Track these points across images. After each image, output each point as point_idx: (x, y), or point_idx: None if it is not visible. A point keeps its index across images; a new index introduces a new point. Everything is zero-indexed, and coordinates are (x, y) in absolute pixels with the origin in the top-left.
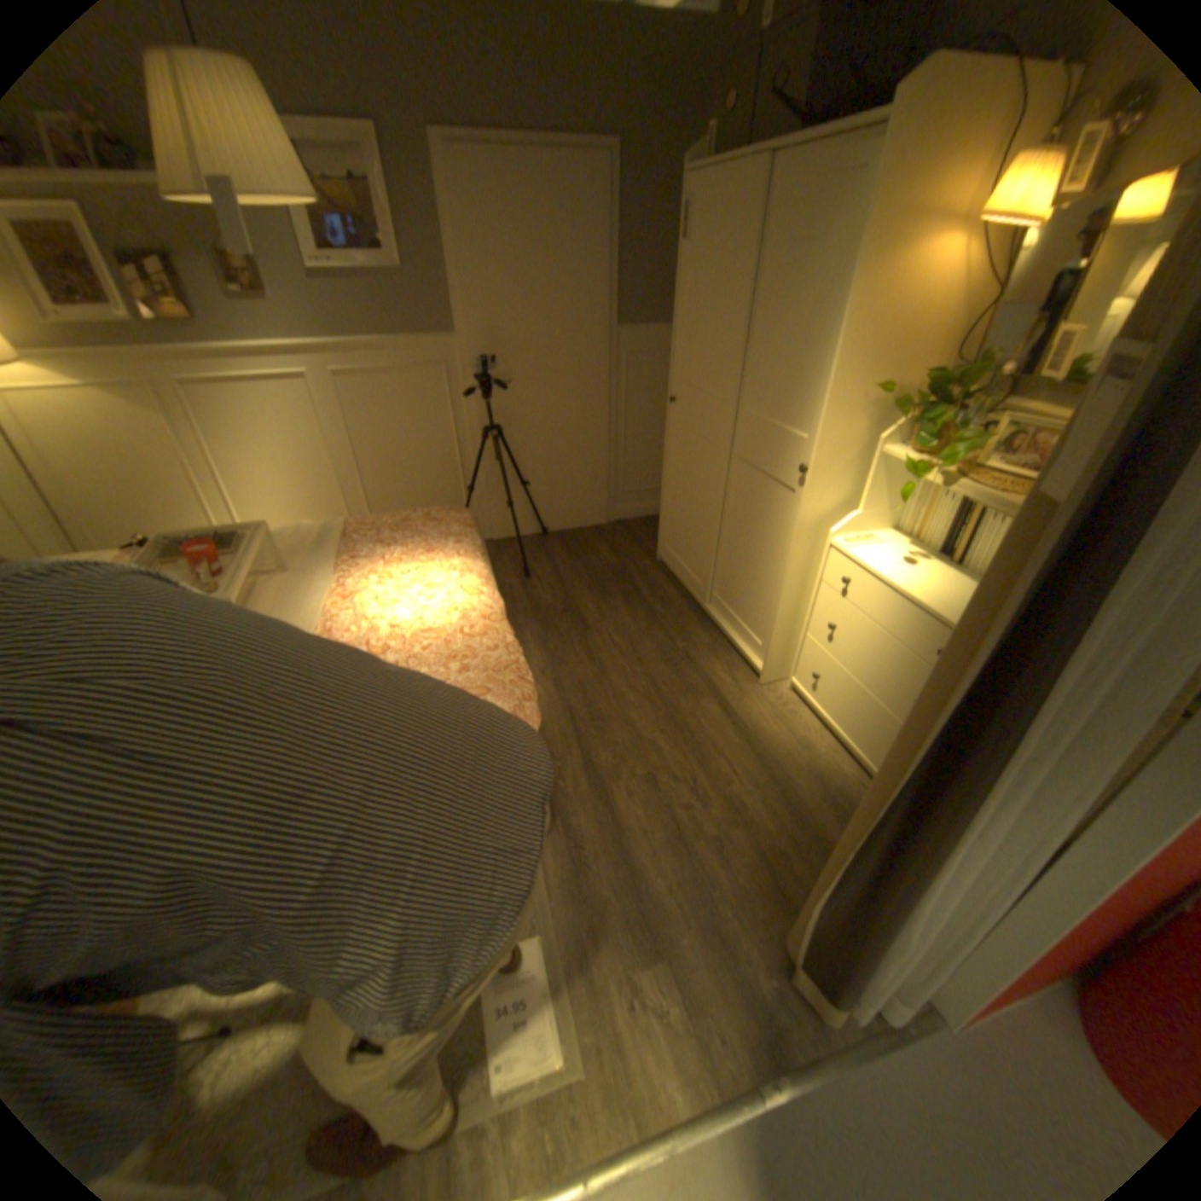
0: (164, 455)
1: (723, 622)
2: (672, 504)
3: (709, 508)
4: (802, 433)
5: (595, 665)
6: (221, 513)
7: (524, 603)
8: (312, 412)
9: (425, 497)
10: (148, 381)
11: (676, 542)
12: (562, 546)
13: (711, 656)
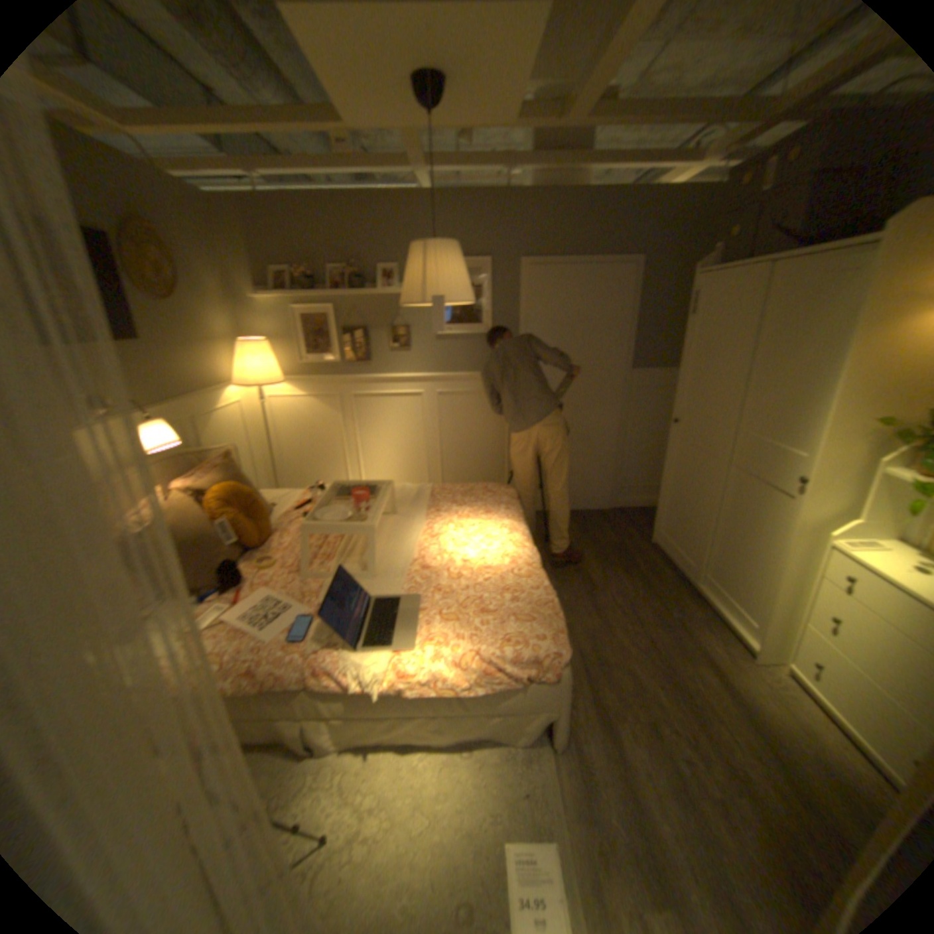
0: (334, 436)
1: (717, 602)
2: (670, 499)
3: (707, 505)
4: (802, 452)
5: (601, 620)
6: (354, 474)
7: (543, 561)
8: (420, 416)
9: (478, 476)
10: (337, 394)
11: (671, 530)
12: (573, 522)
13: (706, 631)
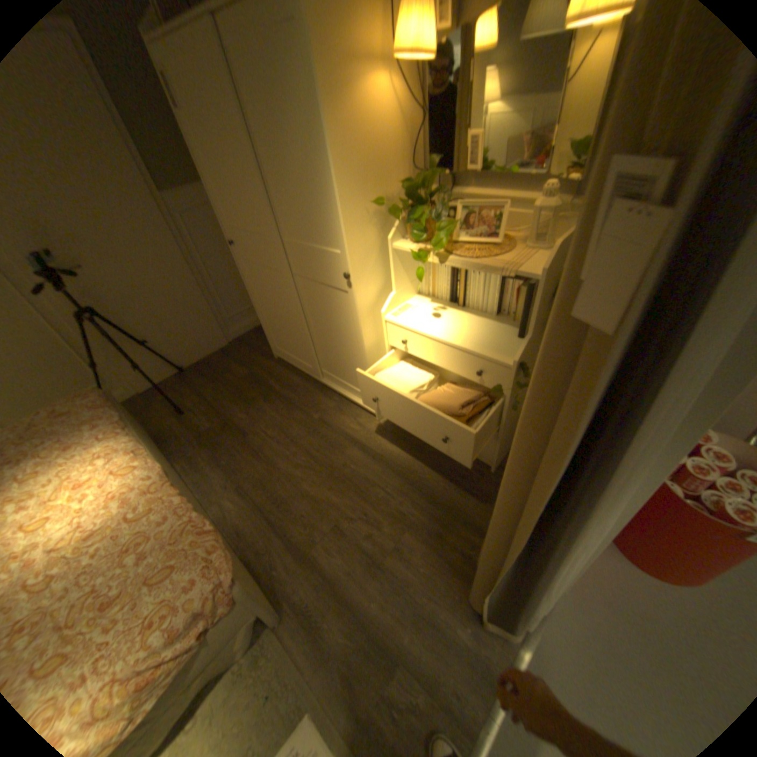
0: None
1: (338, 388)
2: (268, 318)
3: (295, 316)
4: (336, 250)
5: (263, 462)
6: None
7: (187, 437)
8: None
9: (52, 388)
10: None
11: (283, 344)
12: (201, 376)
13: (340, 415)
